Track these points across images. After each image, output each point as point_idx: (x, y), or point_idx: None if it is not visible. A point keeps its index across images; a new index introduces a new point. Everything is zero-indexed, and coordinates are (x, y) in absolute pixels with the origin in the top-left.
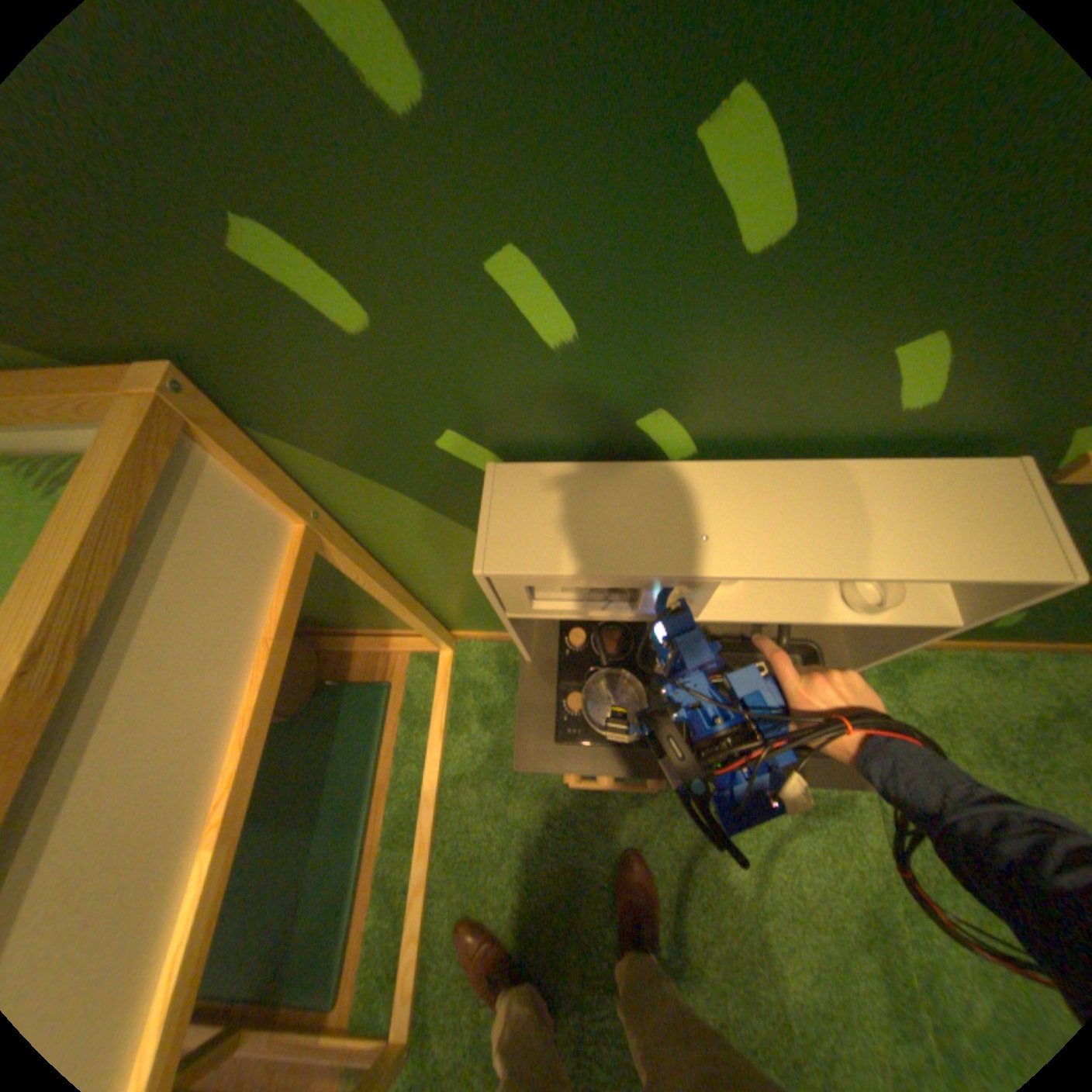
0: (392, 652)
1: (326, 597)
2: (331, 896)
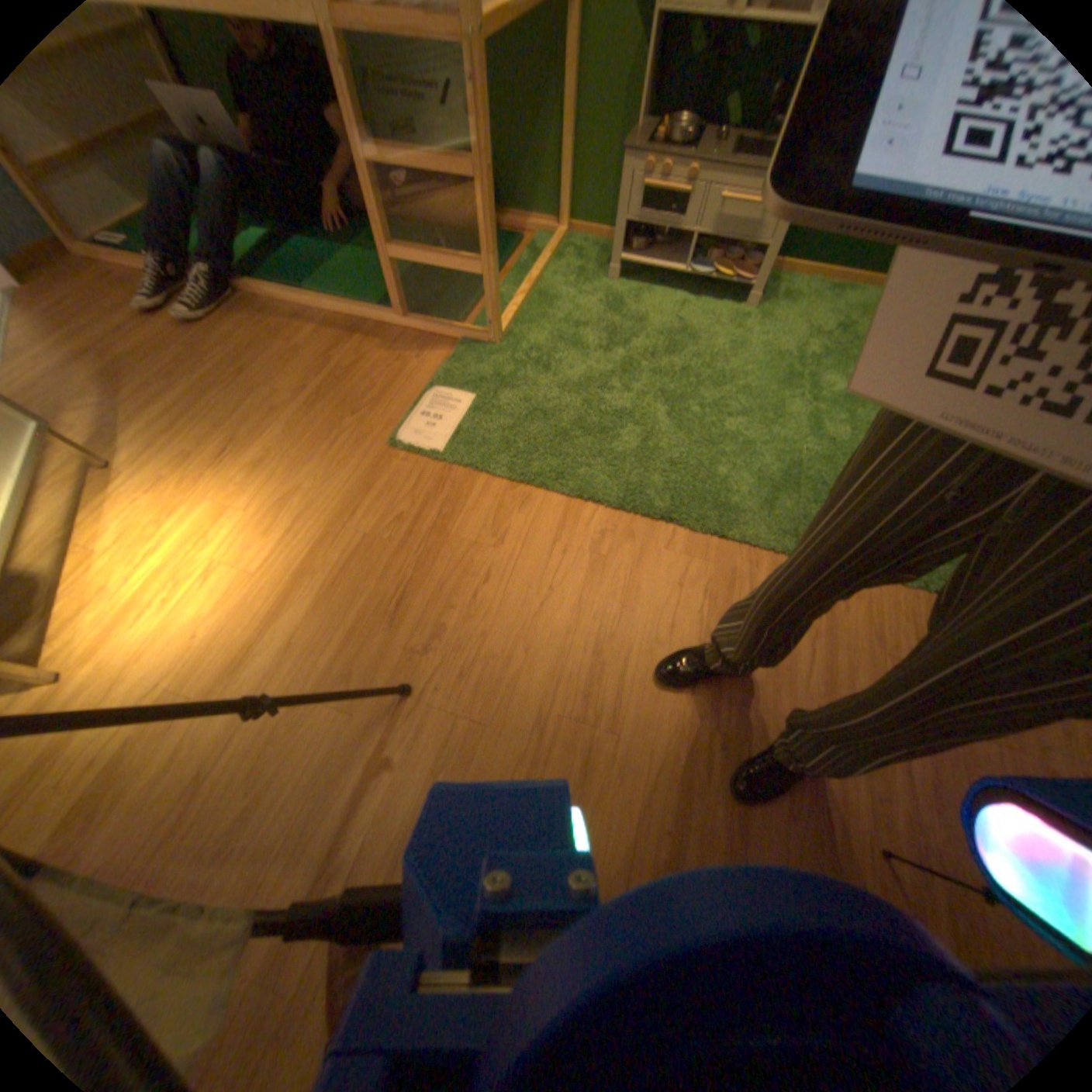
0: (525, 227)
1: (516, 134)
2: (466, 290)
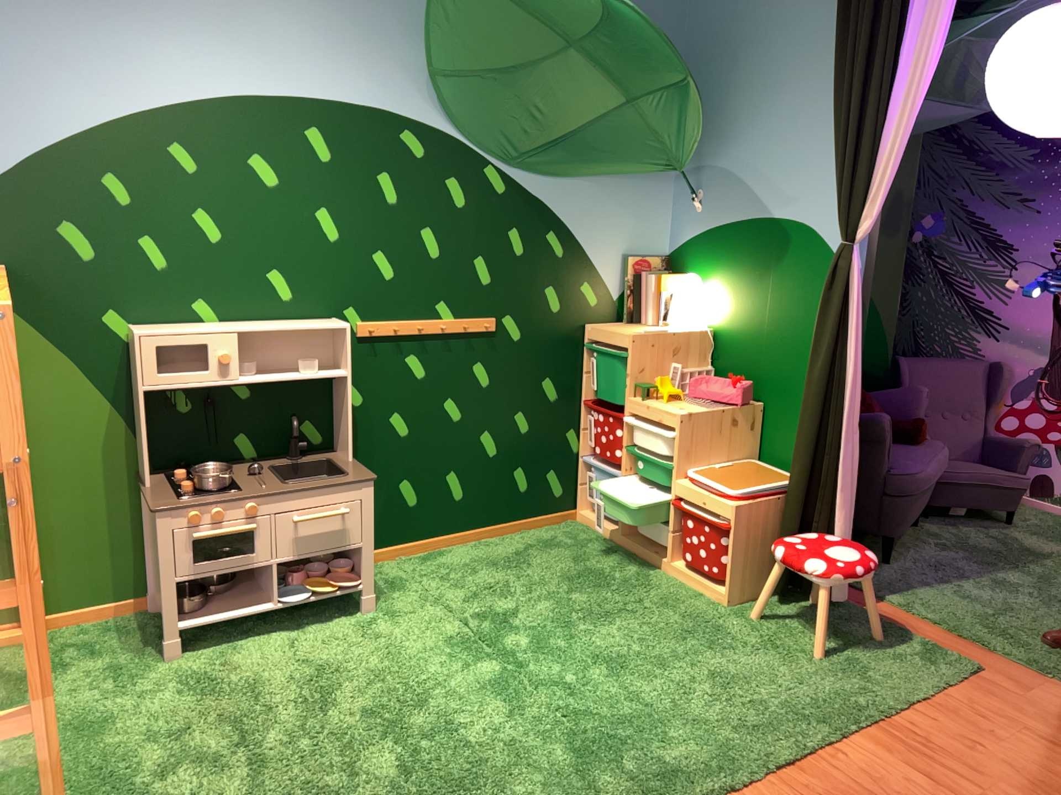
0: None
1: None
2: None
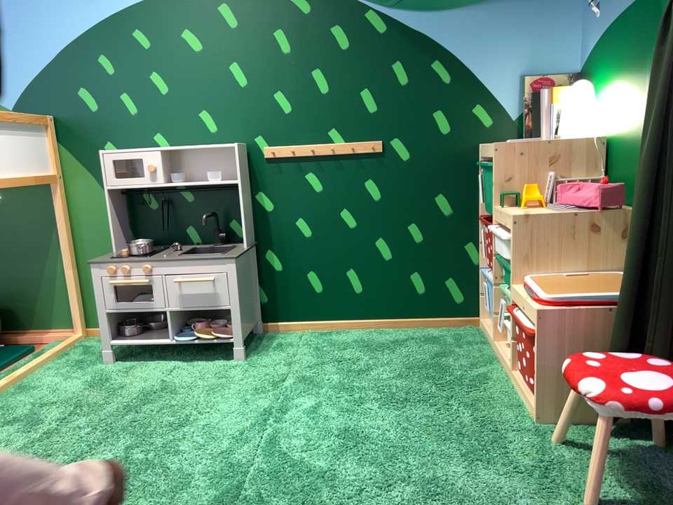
0: (44, 341)
1: (31, 275)
2: None
